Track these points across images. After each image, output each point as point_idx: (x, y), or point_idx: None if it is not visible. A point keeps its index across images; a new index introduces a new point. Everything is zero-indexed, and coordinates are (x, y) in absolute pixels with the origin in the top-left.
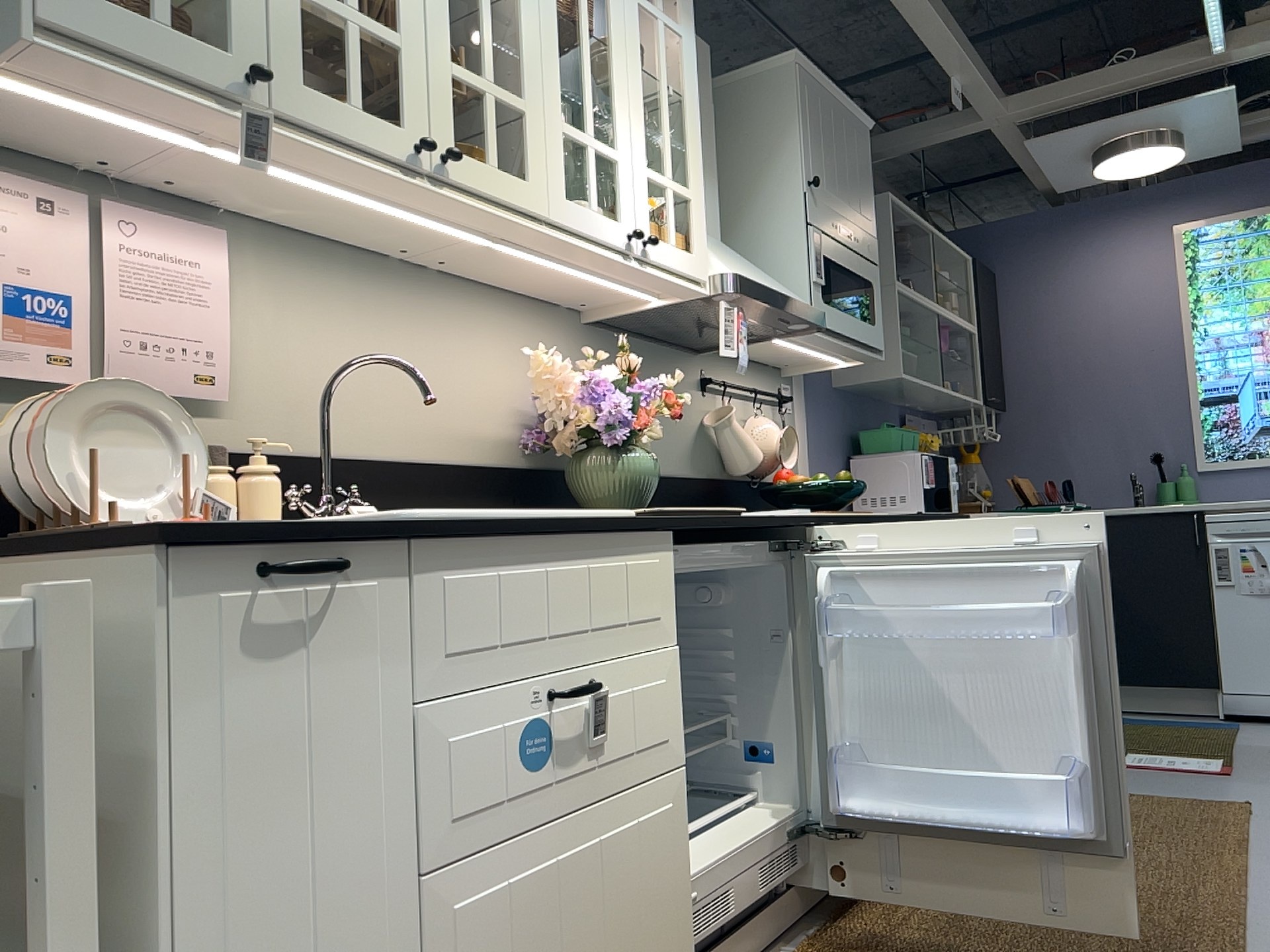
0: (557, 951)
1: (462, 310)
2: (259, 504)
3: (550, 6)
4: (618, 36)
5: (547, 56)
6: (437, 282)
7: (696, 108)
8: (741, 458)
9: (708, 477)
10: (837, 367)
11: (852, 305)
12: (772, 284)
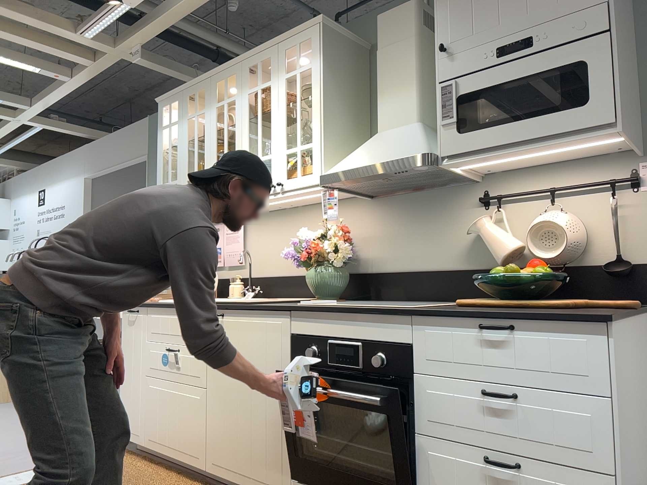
0: (167, 412)
1: (309, 216)
2: (233, 292)
3: (257, 114)
4: (273, 104)
5: (243, 141)
6: (300, 209)
7: (316, 97)
8: (494, 253)
9: (483, 267)
10: (627, 142)
11: (535, 104)
12: (377, 156)
